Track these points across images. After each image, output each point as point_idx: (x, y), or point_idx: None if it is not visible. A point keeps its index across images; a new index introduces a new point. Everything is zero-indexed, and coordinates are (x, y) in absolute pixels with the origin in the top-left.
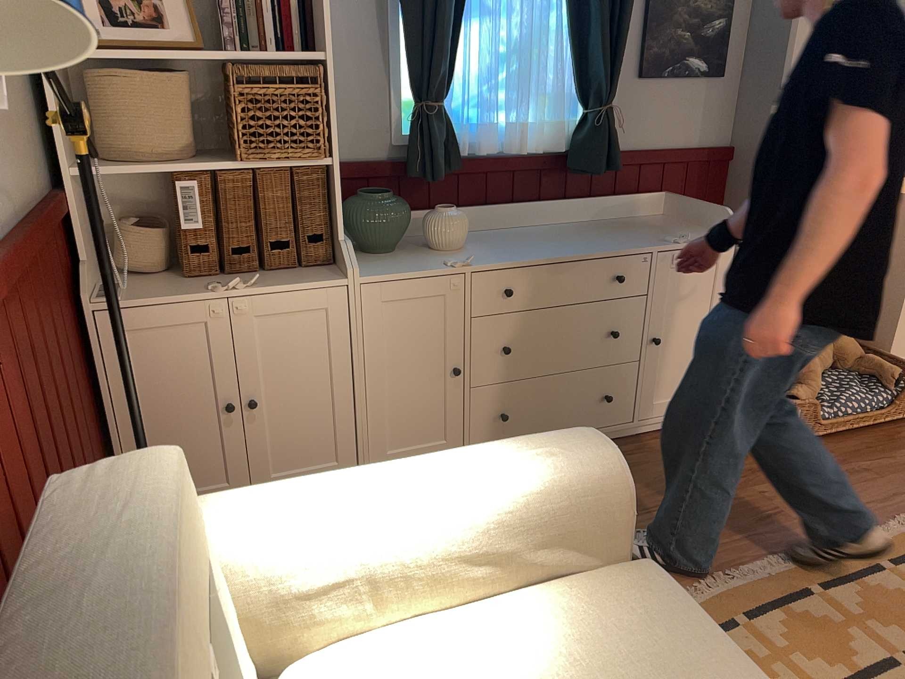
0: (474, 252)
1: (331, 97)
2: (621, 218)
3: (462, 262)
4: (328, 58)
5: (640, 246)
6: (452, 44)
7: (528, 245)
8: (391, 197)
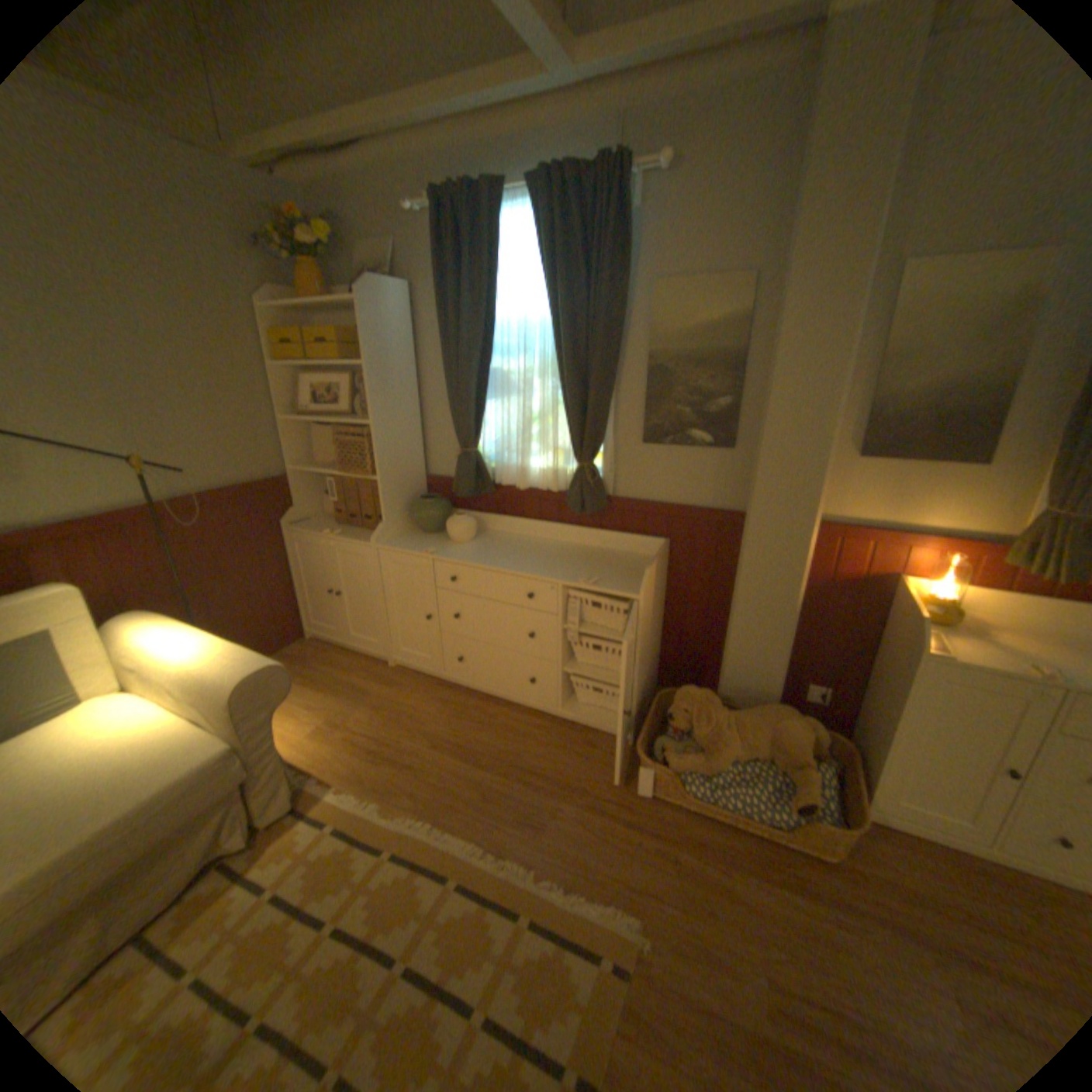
0: (463, 547)
1: (375, 444)
2: (621, 552)
3: (436, 551)
4: (379, 423)
5: (553, 576)
6: (477, 413)
7: (498, 553)
8: (431, 503)
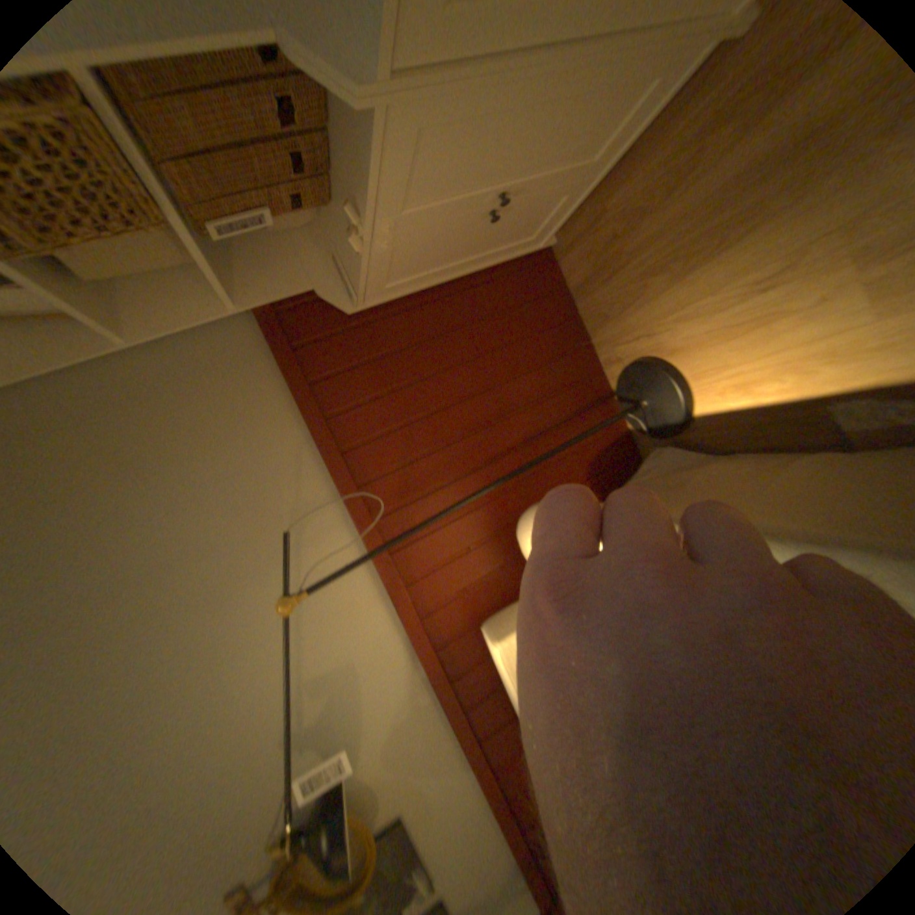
0: None
1: None
2: None
3: None
4: None
5: None
6: None
7: None
8: None
